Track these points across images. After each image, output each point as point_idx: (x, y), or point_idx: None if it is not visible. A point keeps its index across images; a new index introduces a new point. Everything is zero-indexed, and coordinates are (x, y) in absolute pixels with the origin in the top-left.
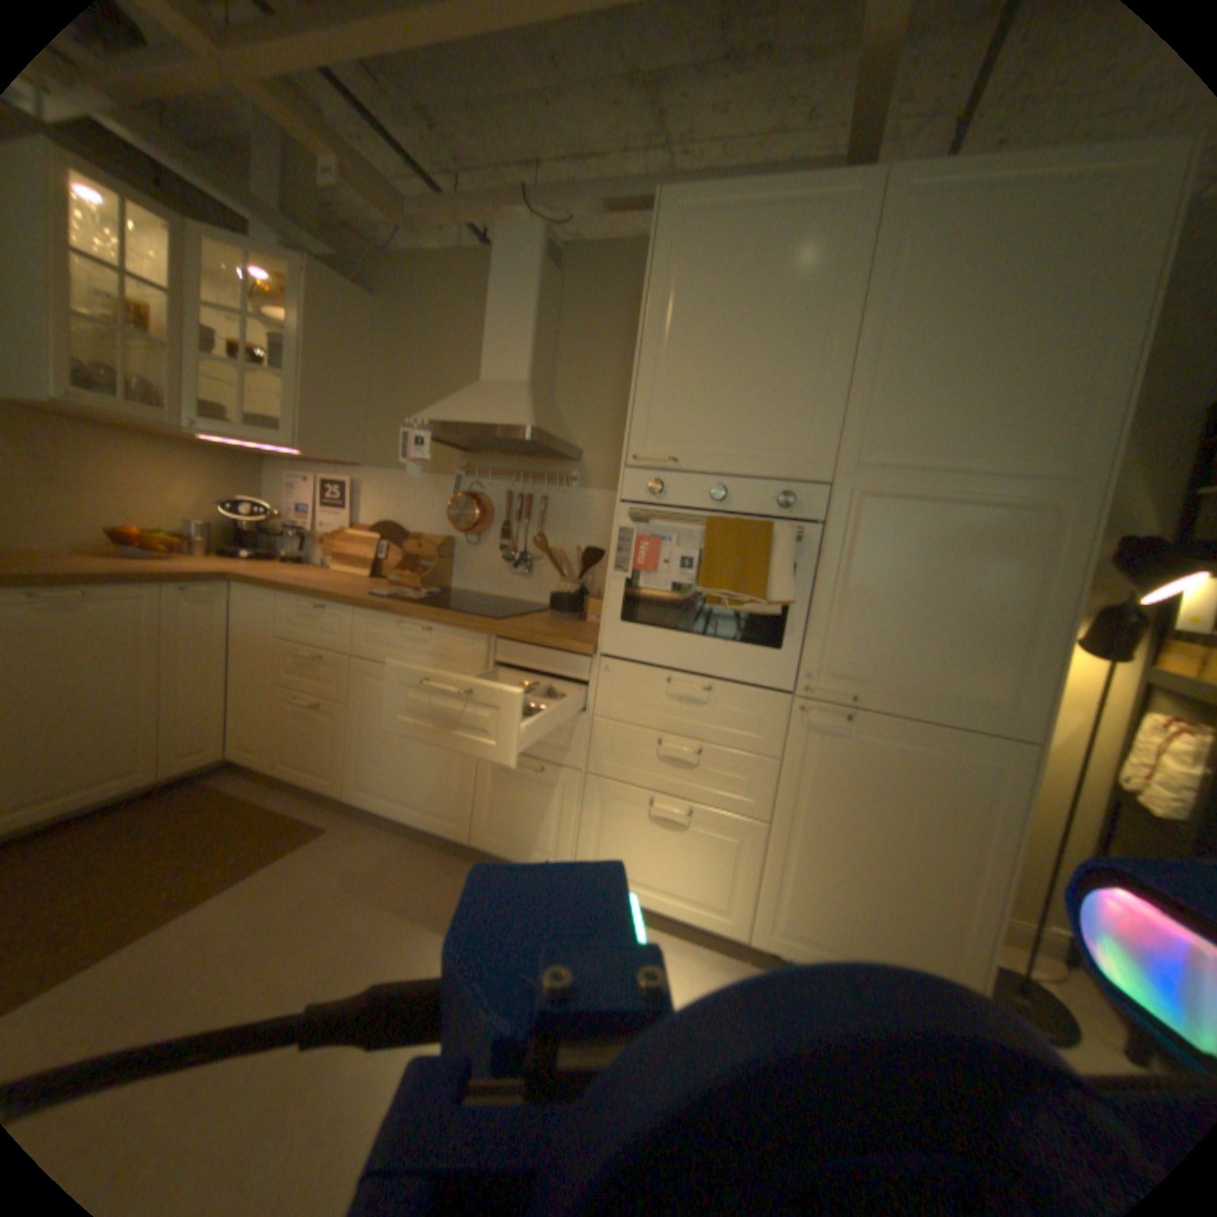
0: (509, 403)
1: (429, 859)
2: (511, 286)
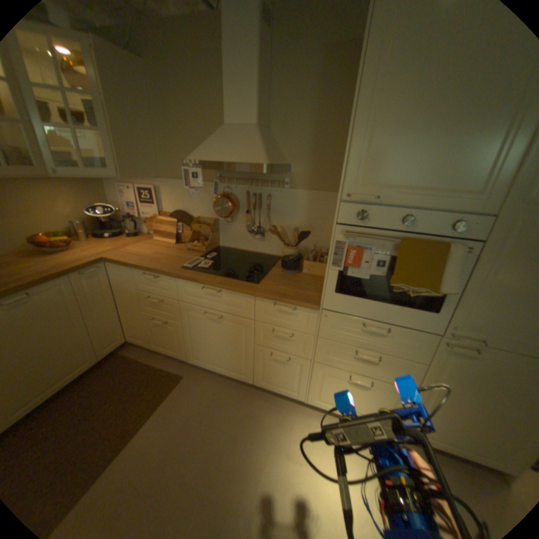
0: (248, 144)
1: (234, 388)
2: (239, 49)
